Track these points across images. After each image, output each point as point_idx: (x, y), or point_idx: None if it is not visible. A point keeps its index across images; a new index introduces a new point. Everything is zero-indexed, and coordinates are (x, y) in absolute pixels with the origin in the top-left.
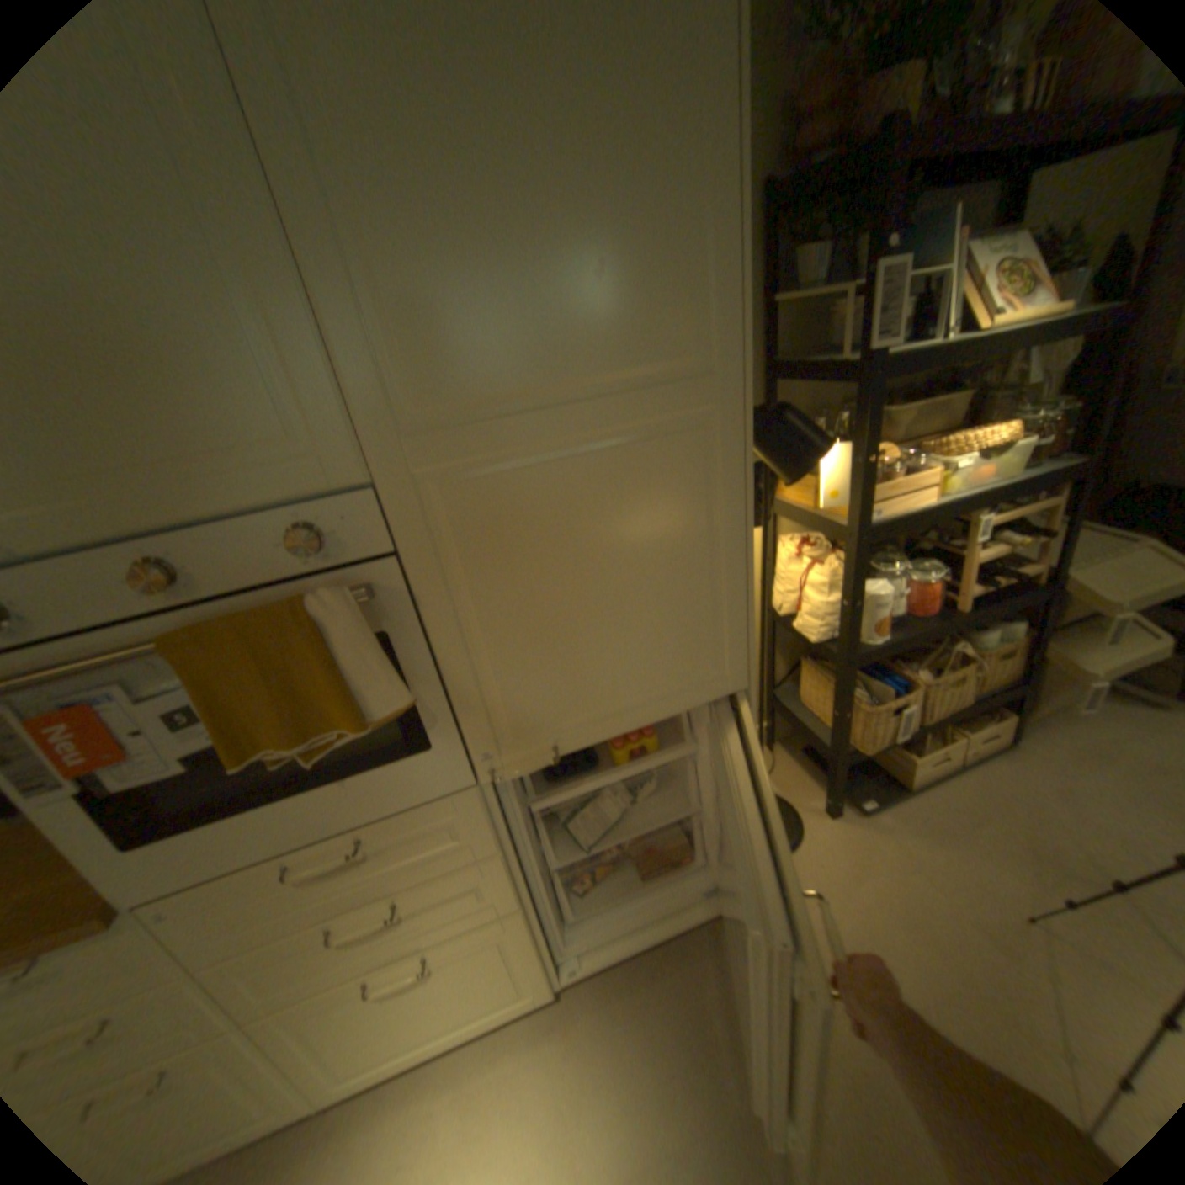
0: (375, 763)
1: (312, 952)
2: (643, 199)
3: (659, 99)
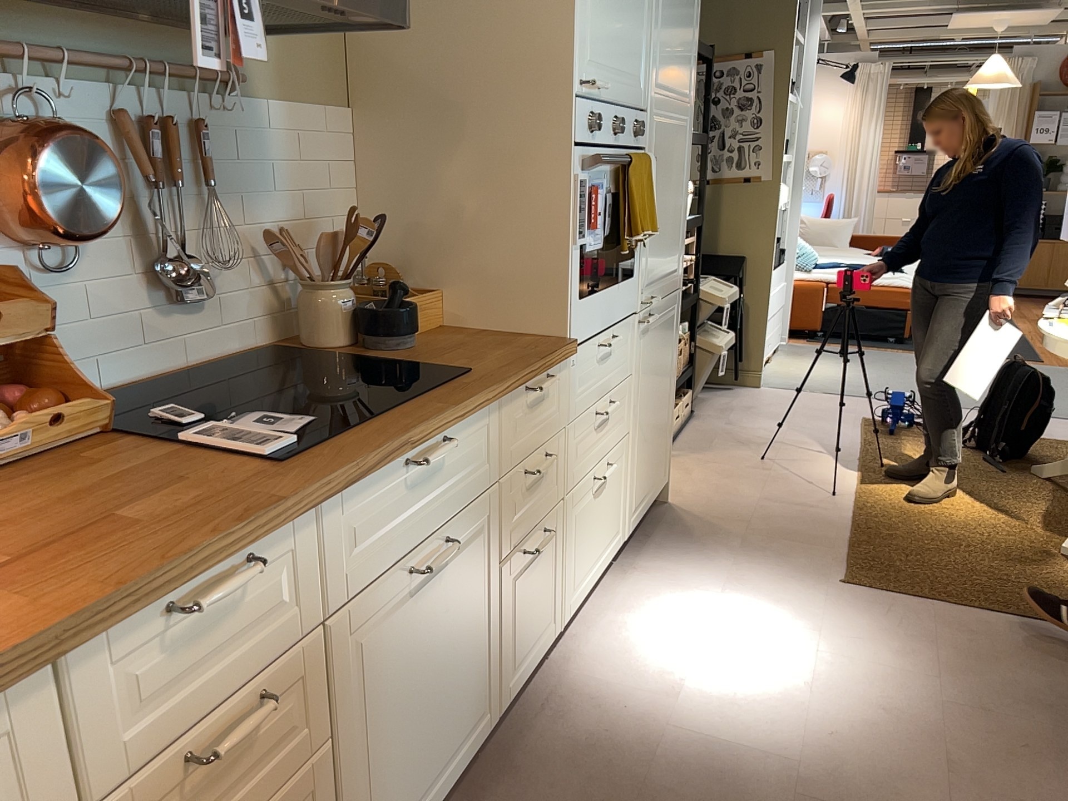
0: (621, 280)
1: (591, 430)
2: (689, 31)
3: (693, 1)
